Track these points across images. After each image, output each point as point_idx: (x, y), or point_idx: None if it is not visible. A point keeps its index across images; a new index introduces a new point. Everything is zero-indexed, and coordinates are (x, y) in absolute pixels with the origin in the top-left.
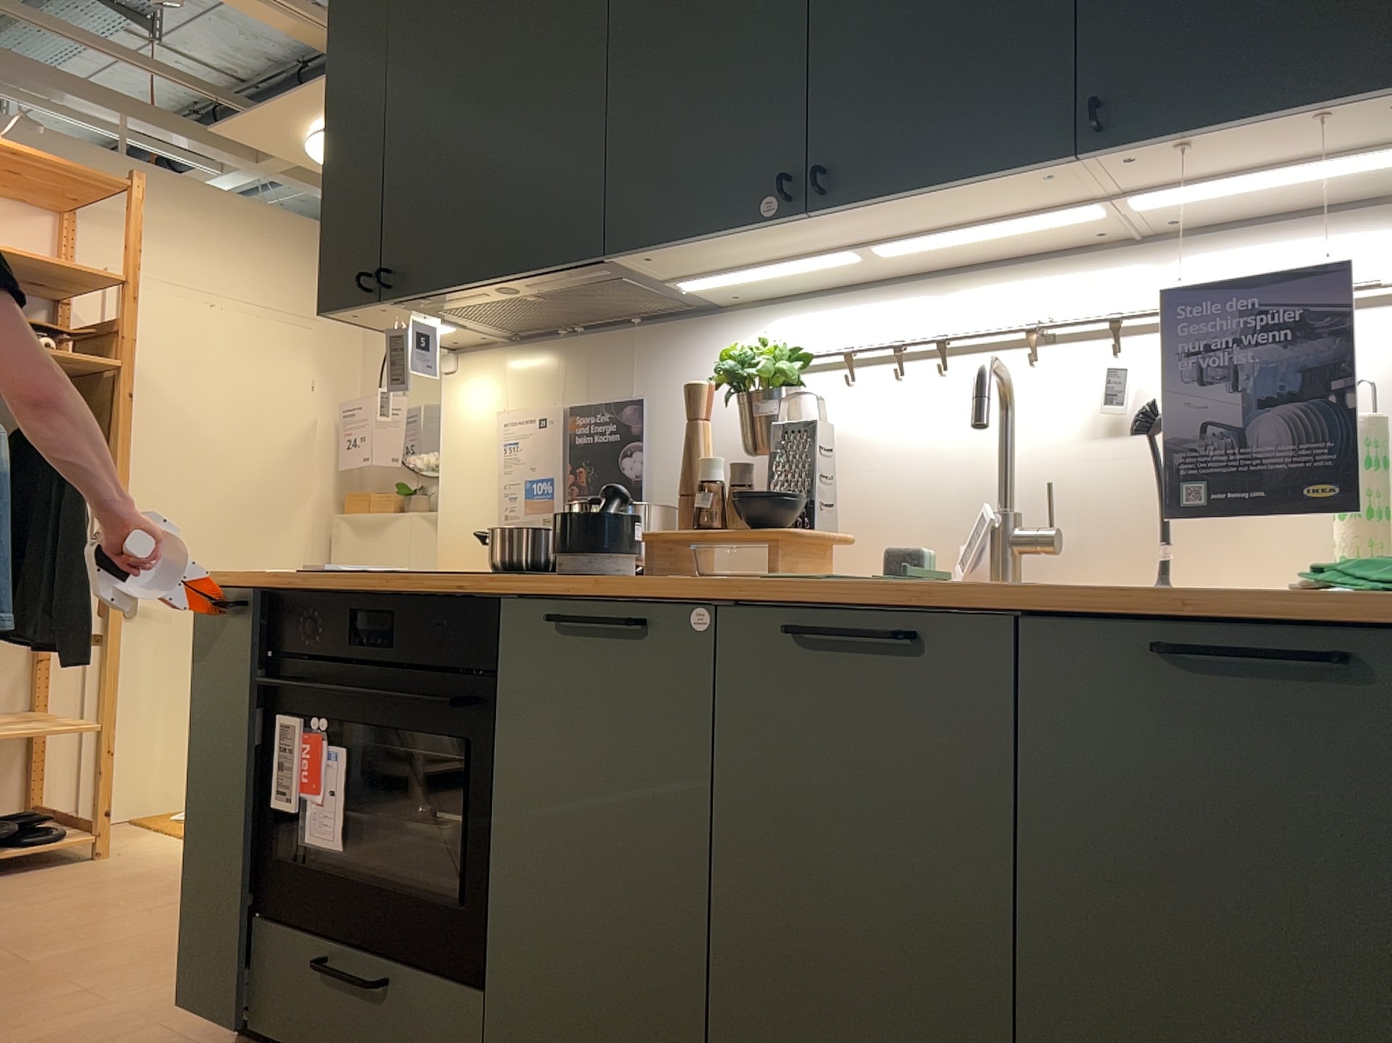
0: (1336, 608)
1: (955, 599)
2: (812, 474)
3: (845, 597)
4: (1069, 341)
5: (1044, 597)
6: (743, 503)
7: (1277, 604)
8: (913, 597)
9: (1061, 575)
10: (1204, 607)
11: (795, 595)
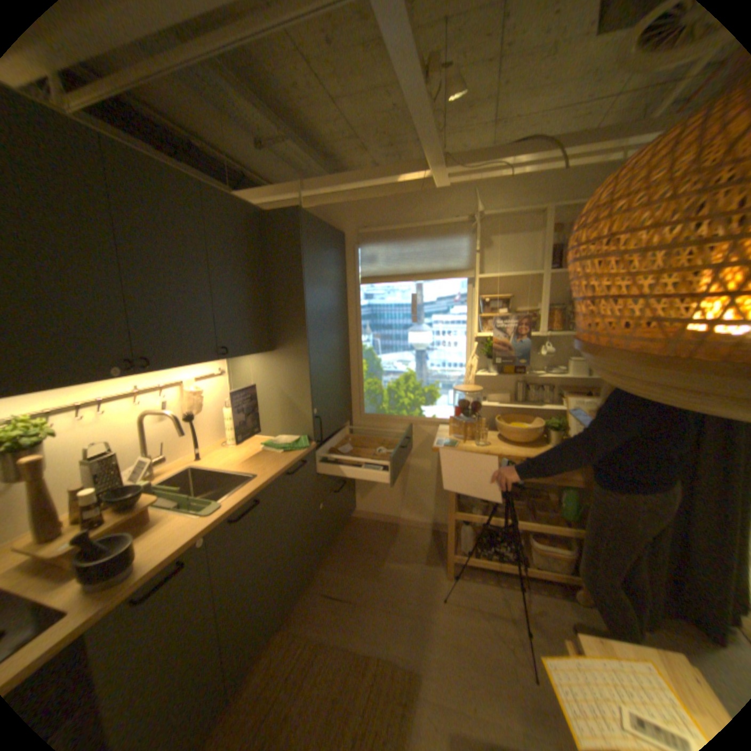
0: (299, 455)
1: (262, 487)
2: (112, 476)
3: (236, 503)
4: (136, 392)
5: (276, 476)
6: (110, 503)
7: (293, 458)
8: (255, 492)
9: (153, 469)
10: (292, 464)
11: (231, 512)
